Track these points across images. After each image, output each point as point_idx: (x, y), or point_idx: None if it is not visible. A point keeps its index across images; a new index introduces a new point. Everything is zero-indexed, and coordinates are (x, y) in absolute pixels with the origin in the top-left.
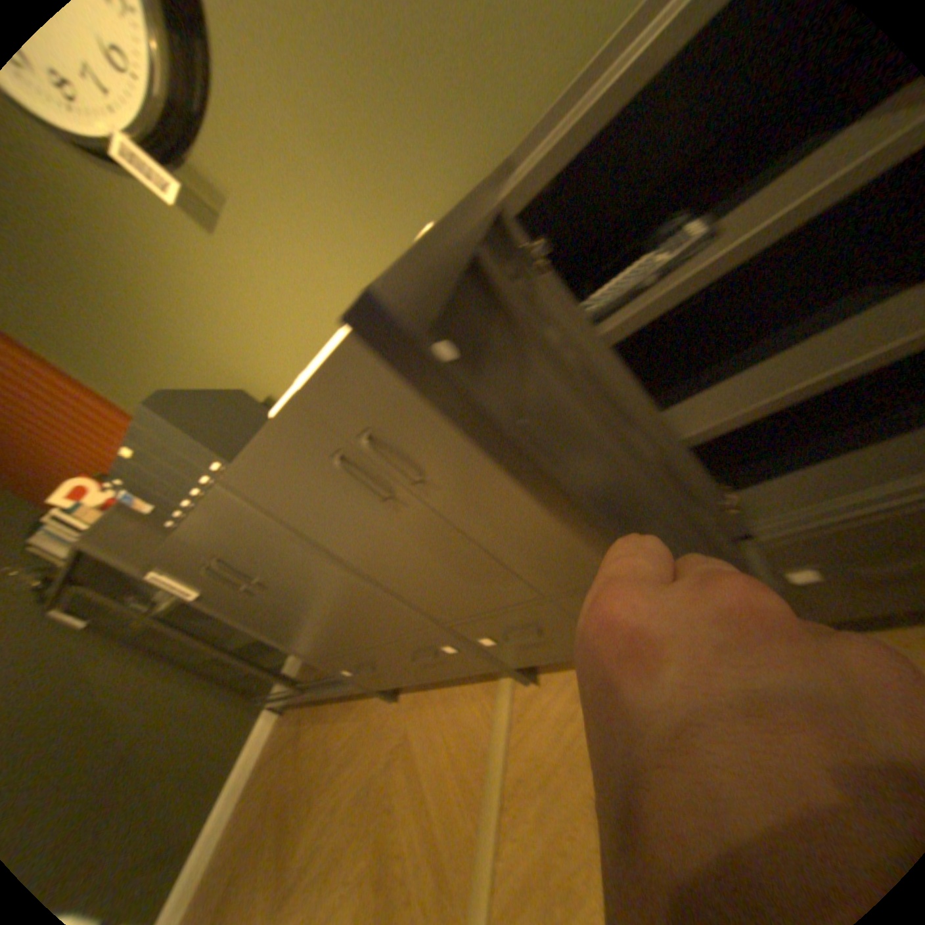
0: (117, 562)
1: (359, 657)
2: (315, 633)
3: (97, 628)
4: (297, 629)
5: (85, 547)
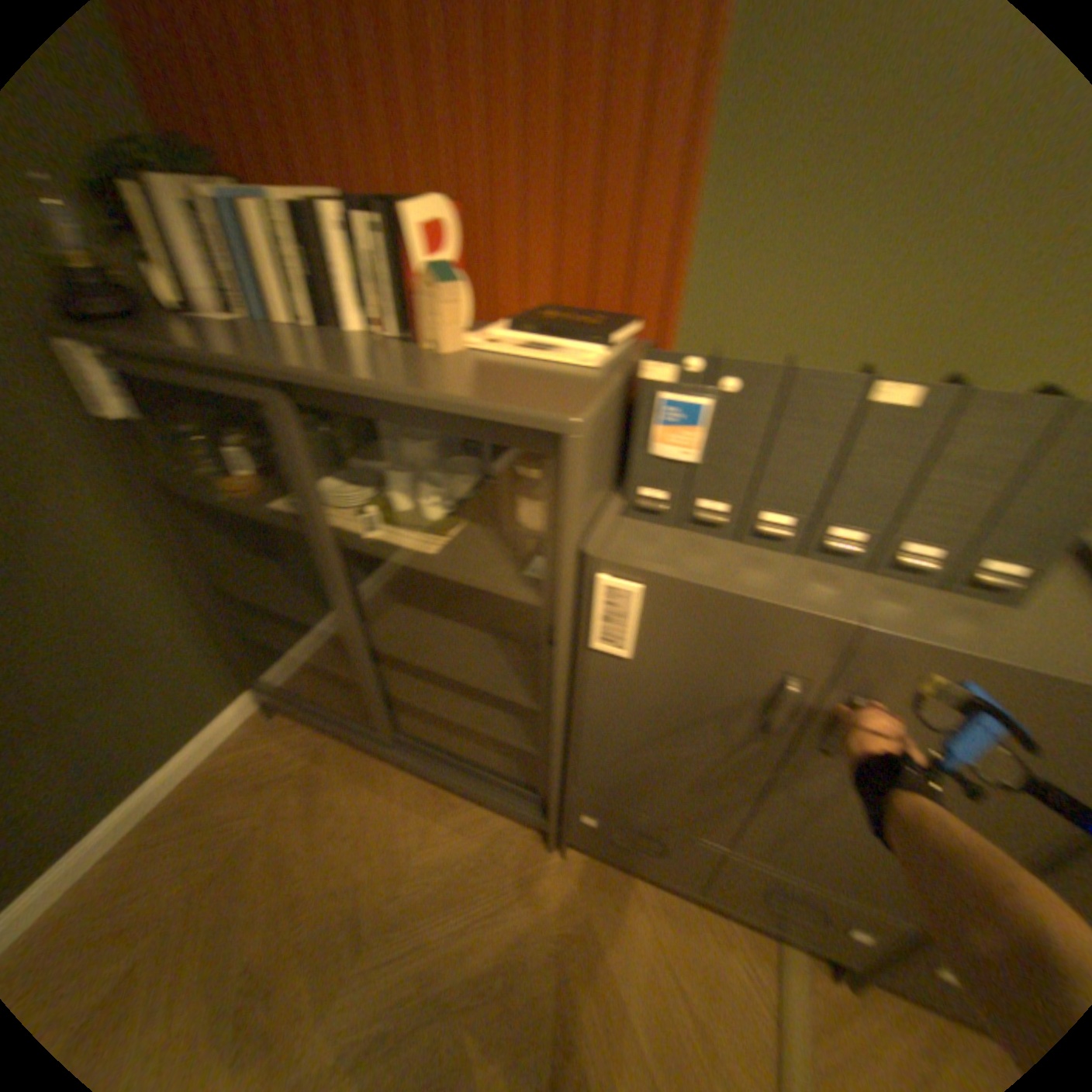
0: (568, 502)
1: (673, 839)
2: (690, 799)
3: (117, 433)
4: (669, 777)
5: (569, 437)
